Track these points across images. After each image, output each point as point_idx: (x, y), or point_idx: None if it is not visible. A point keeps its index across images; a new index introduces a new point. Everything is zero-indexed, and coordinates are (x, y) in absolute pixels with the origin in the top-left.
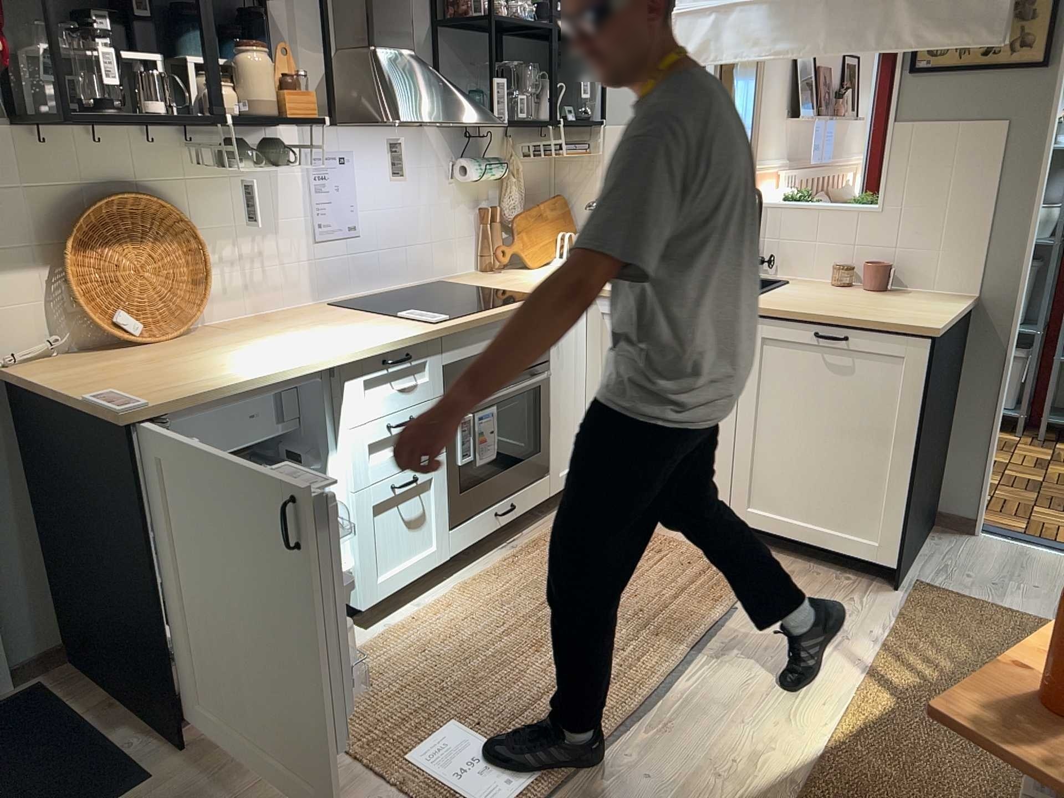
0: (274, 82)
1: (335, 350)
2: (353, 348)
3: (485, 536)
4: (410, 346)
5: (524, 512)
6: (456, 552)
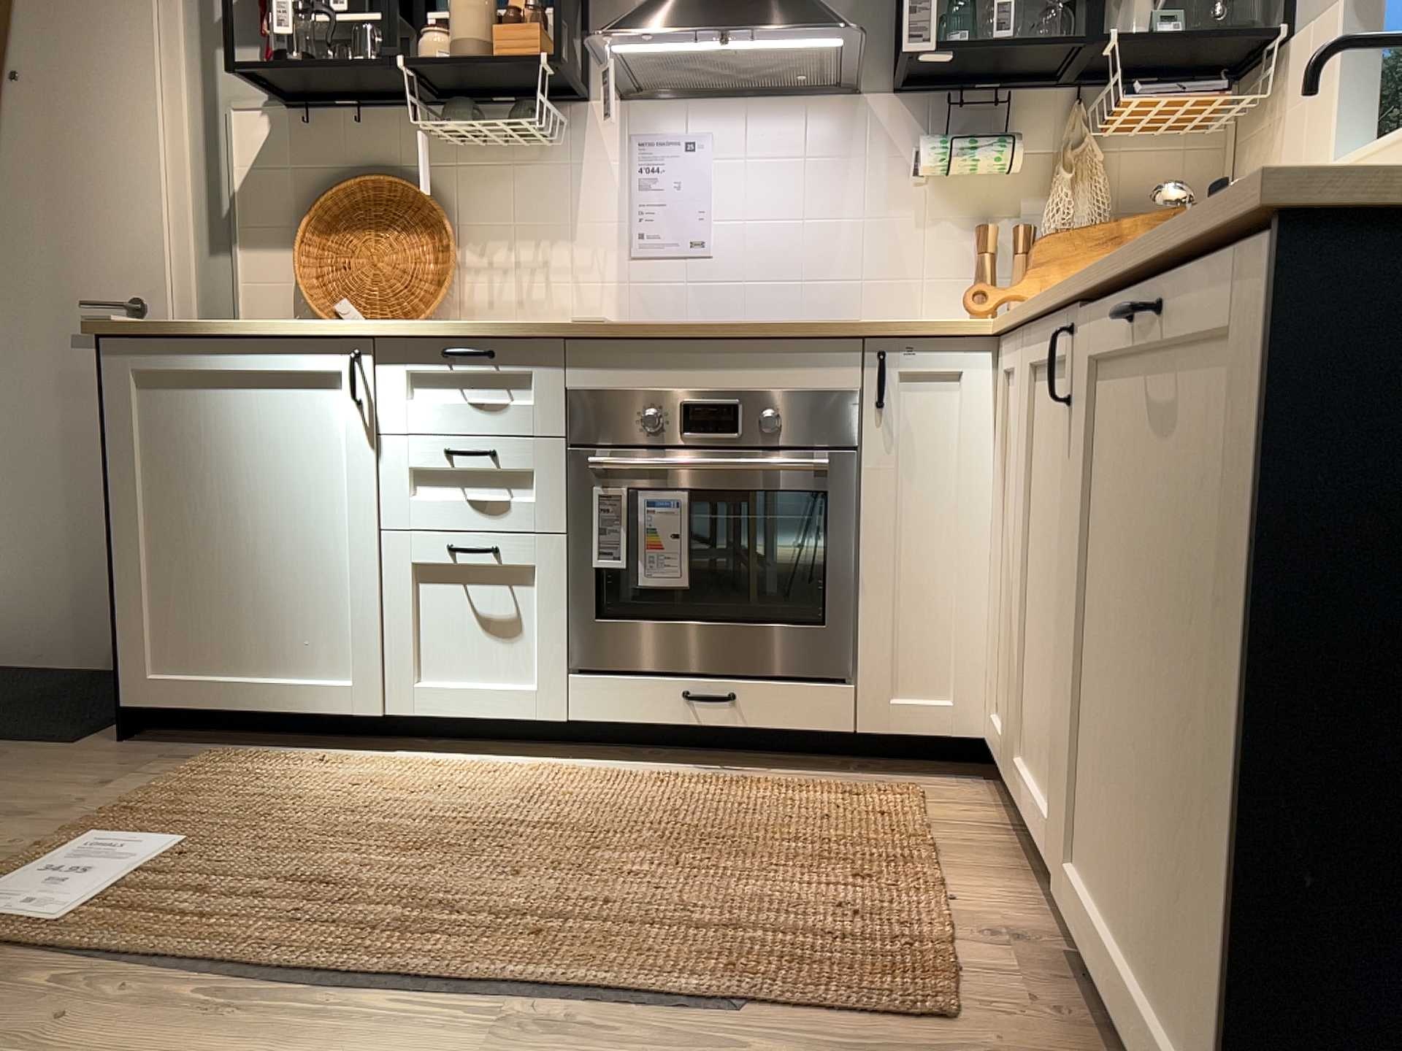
0: (477, 17)
1: (380, 323)
2: (398, 323)
3: (654, 722)
4: (493, 339)
5: (768, 727)
6: (581, 719)
